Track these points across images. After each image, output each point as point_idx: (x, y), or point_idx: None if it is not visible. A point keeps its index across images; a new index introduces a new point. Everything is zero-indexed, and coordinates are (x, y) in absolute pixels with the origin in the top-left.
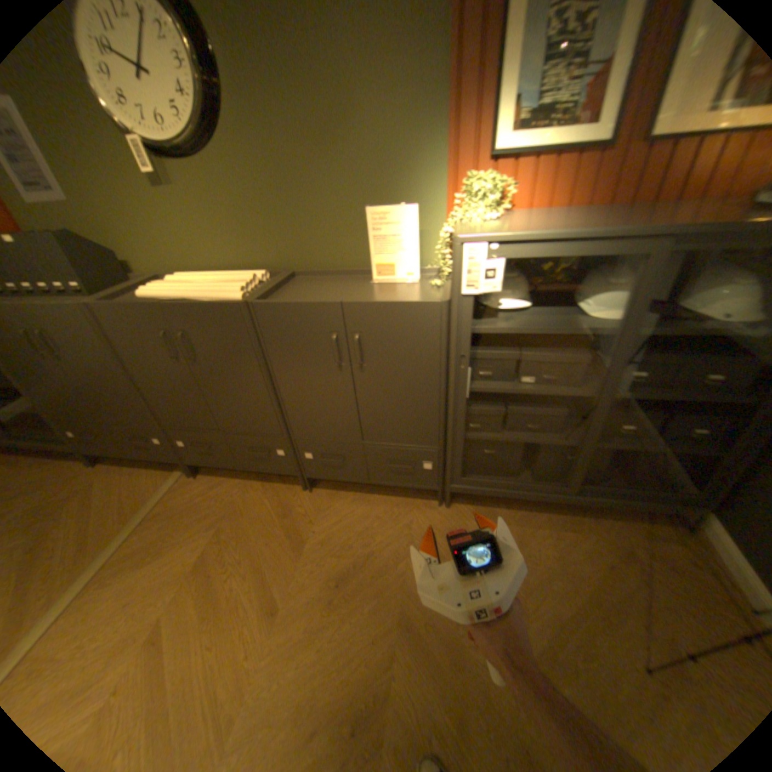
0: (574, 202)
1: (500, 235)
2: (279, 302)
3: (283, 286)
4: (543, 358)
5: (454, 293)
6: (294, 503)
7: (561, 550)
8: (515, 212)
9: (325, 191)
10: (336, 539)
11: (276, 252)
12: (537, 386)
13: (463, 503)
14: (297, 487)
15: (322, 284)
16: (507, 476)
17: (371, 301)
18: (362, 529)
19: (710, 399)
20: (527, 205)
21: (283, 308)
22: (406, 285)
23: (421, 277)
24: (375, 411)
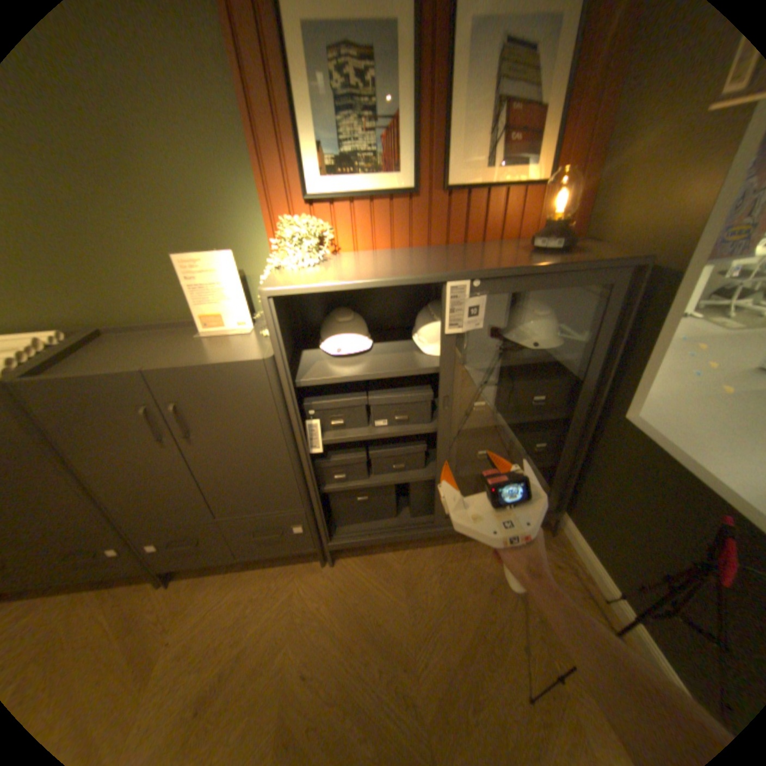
0: (394, 245)
1: (306, 287)
2: (54, 377)
3: (75, 351)
4: (389, 400)
5: (274, 349)
6: (141, 609)
7: (445, 585)
8: (340, 256)
9: (121, 235)
10: (197, 644)
11: (70, 307)
12: (390, 428)
13: (347, 556)
14: (147, 585)
15: (134, 343)
16: (385, 518)
17: (180, 364)
18: (231, 621)
19: (538, 418)
20: (352, 249)
21: (60, 384)
22: (237, 337)
23: (254, 325)
24: (219, 484)
